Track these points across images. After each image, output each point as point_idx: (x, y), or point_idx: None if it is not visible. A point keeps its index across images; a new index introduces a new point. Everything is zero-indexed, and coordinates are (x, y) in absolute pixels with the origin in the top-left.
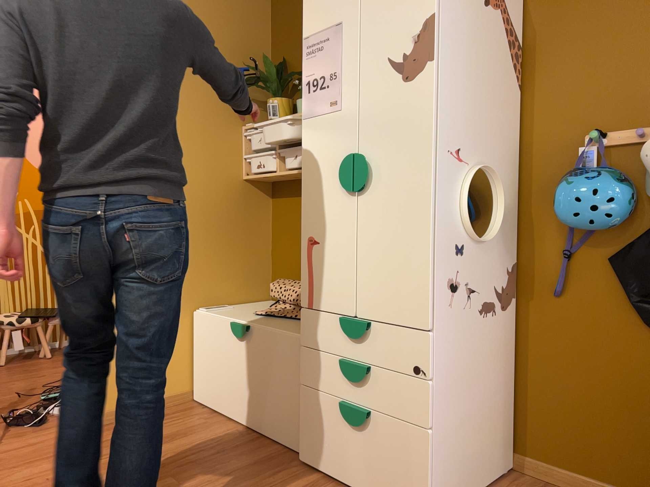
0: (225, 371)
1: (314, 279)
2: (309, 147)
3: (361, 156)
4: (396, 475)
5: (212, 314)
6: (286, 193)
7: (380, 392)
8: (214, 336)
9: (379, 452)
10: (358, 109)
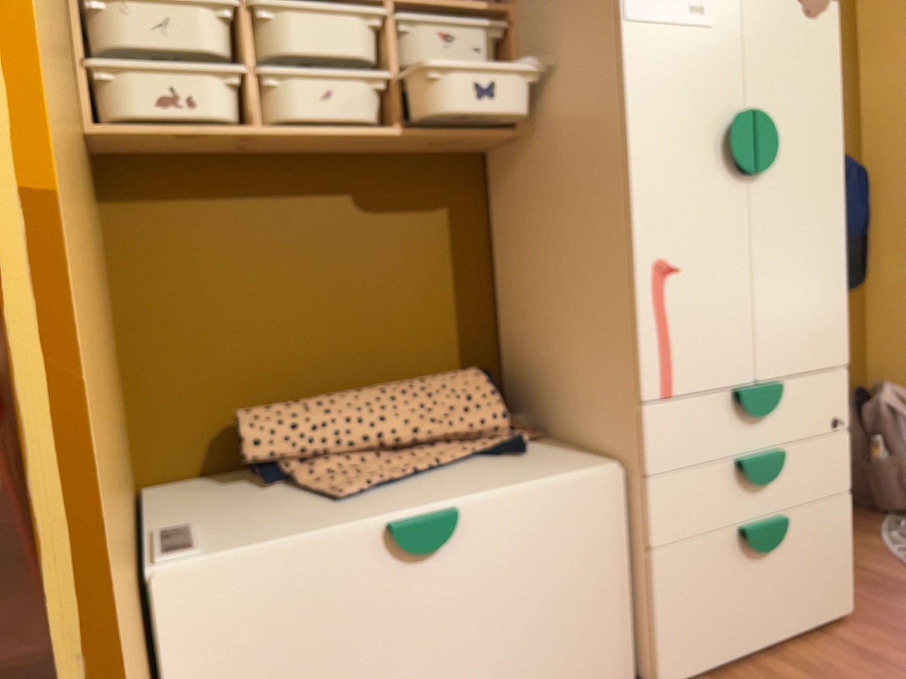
0: (364, 672)
1: (675, 341)
2: (647, 82)
3: (767, 117)
4: (820, 578)
5: (262, 551)
6: (171, 190)
7: (794, 479)
8: (295, 606)
9: (797, 565)
10: (742, 35)
